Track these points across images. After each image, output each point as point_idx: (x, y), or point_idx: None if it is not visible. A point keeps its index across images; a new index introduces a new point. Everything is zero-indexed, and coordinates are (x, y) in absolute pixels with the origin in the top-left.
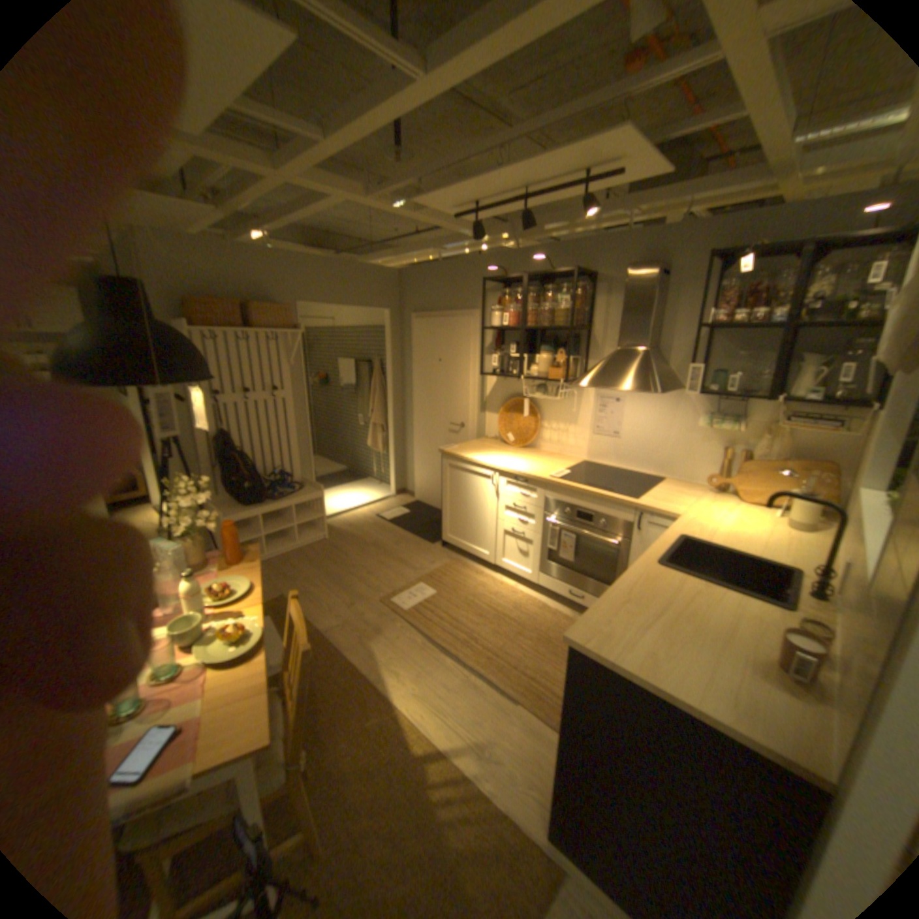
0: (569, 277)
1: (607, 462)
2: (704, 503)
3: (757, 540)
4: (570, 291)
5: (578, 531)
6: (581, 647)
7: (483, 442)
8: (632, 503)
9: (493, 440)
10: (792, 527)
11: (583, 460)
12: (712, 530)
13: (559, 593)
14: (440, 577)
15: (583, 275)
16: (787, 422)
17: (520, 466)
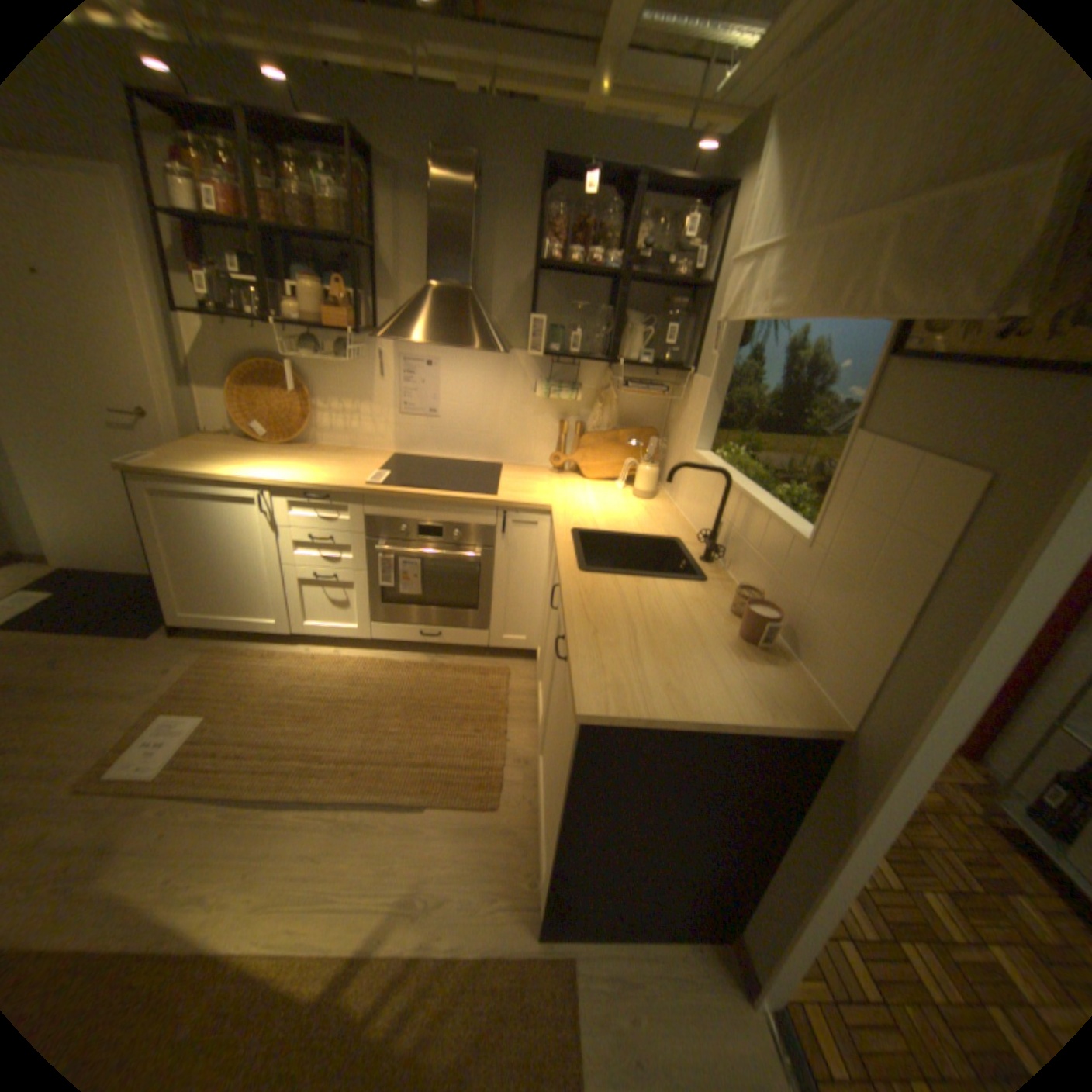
0: (324, 142)
1: (426, 452)
2: (557, 487)
3: (626, 518)
4: (330, 172)
5: (427, 553)
6: (604, 719)
7: (206, 440)
8: (495, 501)
9: (224, 436)
10: (638, 498)
11: (393, 453)
12: (588, 517)
13: (406, 639)
14: (197, 689)
15: (351, 147)
16: (615, 389)
17: (308, 474)
